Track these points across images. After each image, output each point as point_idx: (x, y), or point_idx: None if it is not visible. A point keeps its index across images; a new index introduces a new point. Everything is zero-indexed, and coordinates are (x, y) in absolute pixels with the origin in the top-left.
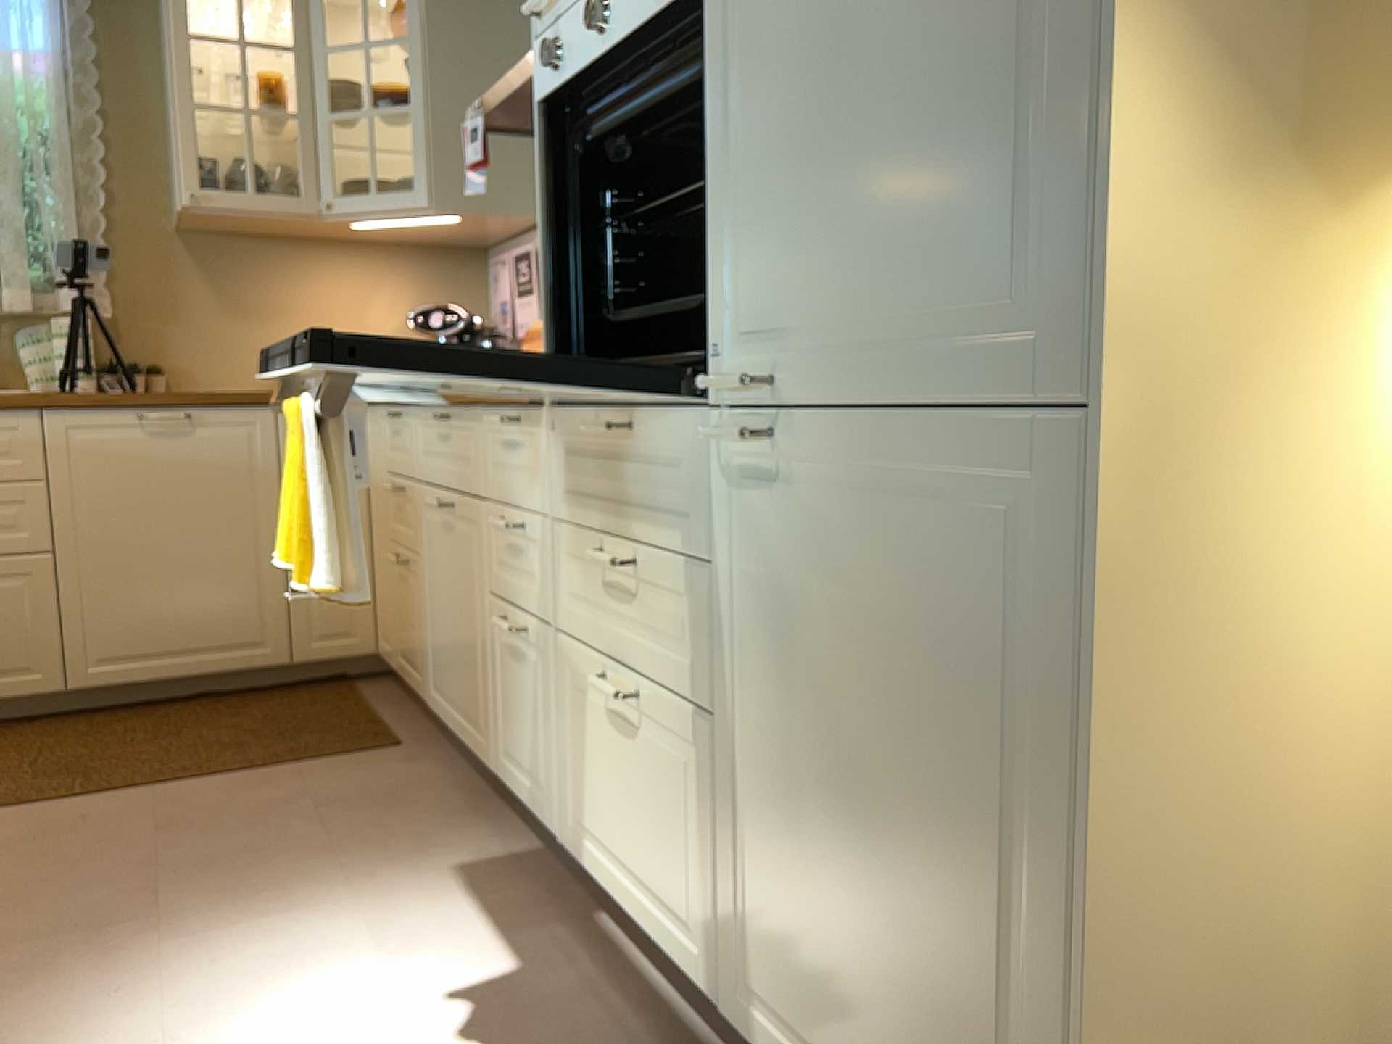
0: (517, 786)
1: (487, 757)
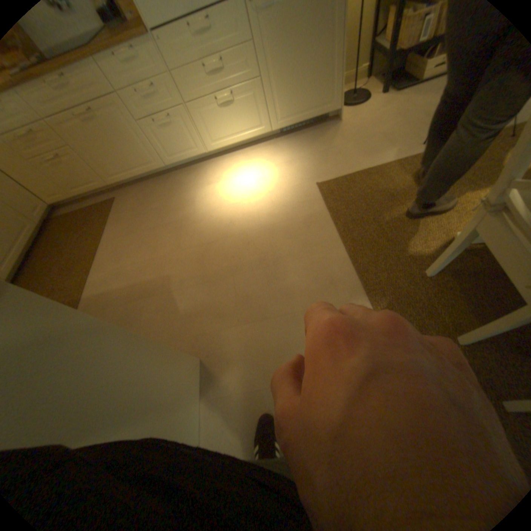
0: (179, 158)
1: (157, 165)
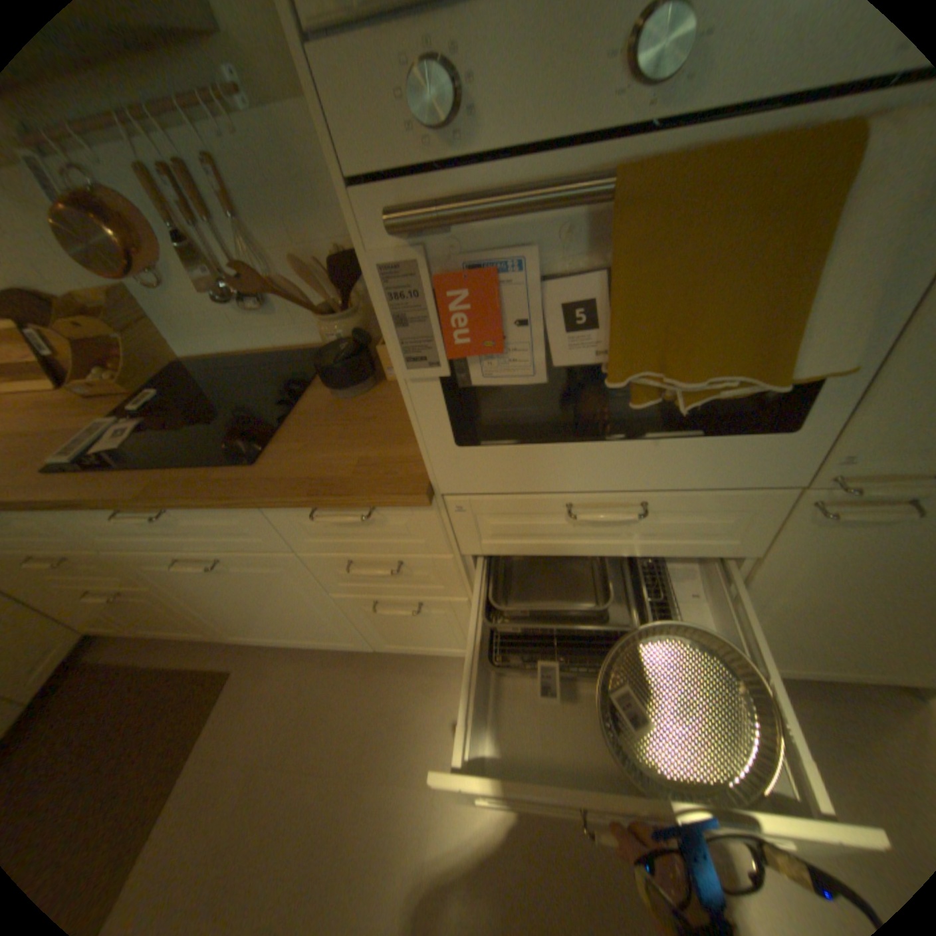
0: (414, 651)
1: (355, 648)
